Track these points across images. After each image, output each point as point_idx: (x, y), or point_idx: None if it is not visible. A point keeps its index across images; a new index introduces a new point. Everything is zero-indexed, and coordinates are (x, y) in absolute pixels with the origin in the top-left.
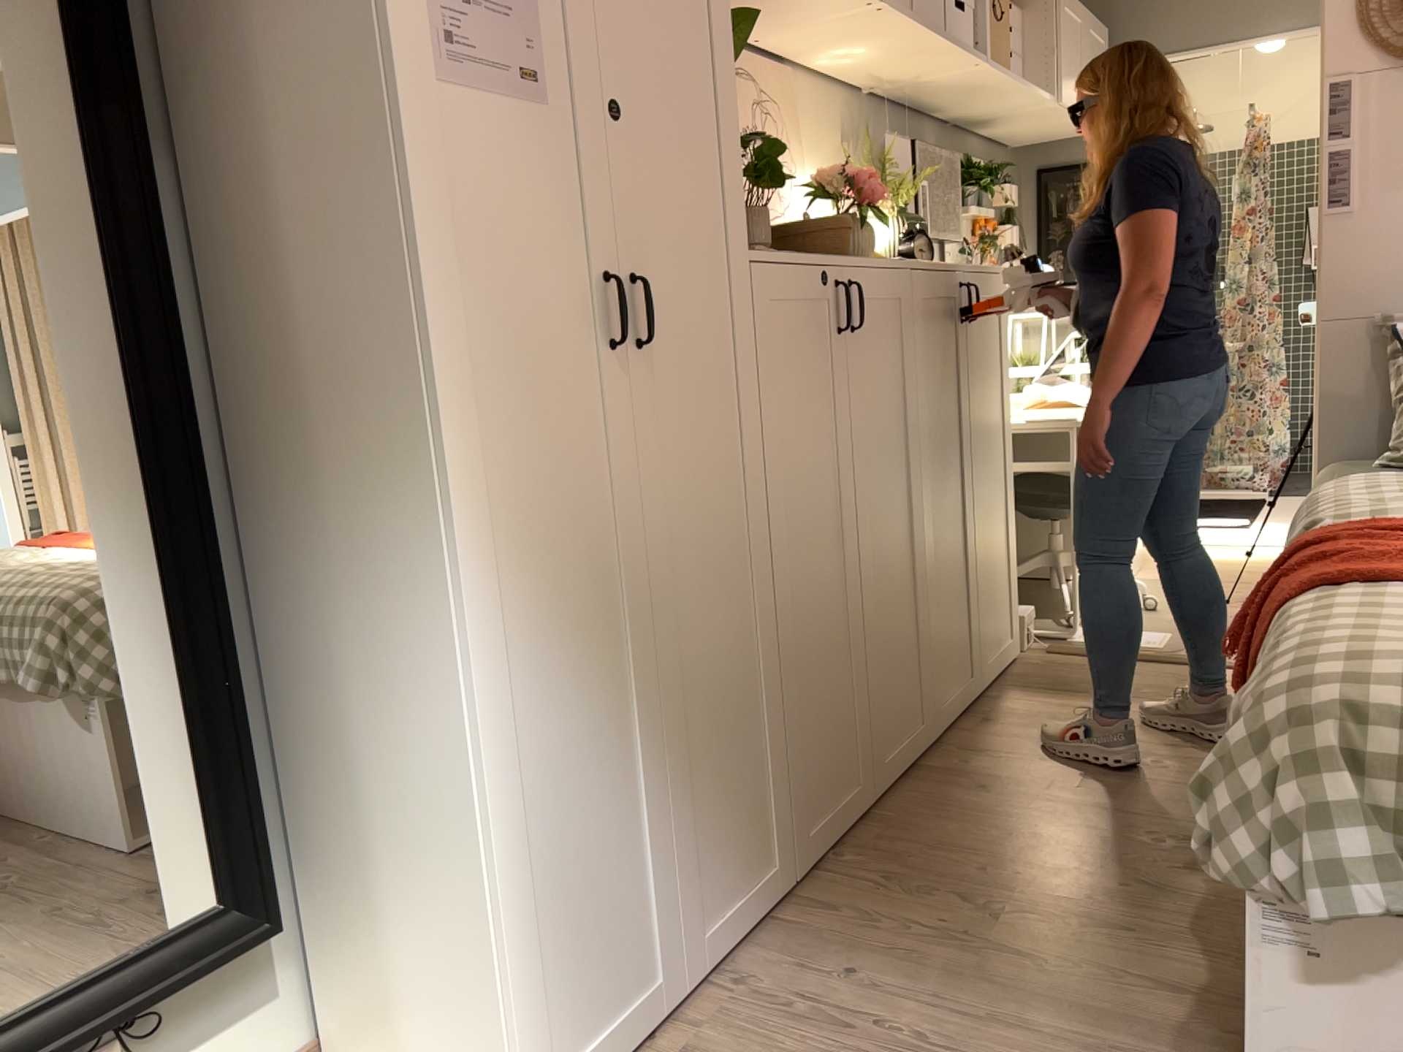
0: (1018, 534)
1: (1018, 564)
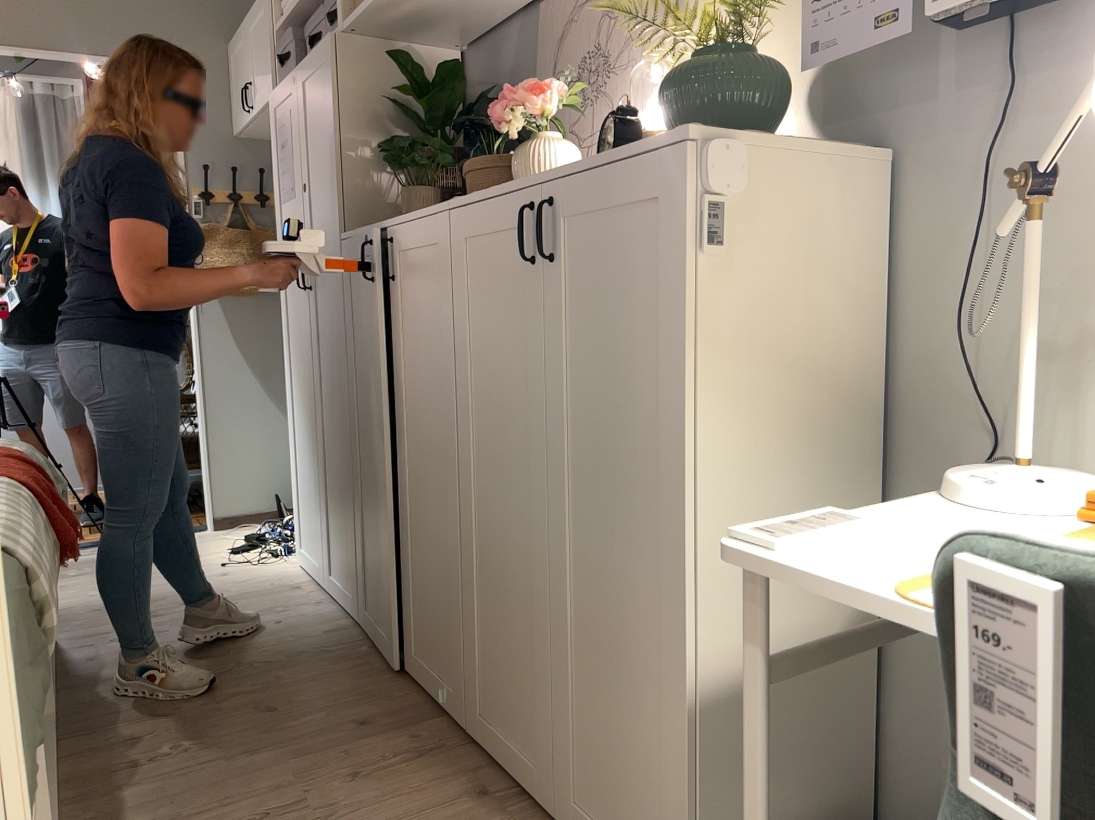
0: (689, 719)
1: (689, 783)
